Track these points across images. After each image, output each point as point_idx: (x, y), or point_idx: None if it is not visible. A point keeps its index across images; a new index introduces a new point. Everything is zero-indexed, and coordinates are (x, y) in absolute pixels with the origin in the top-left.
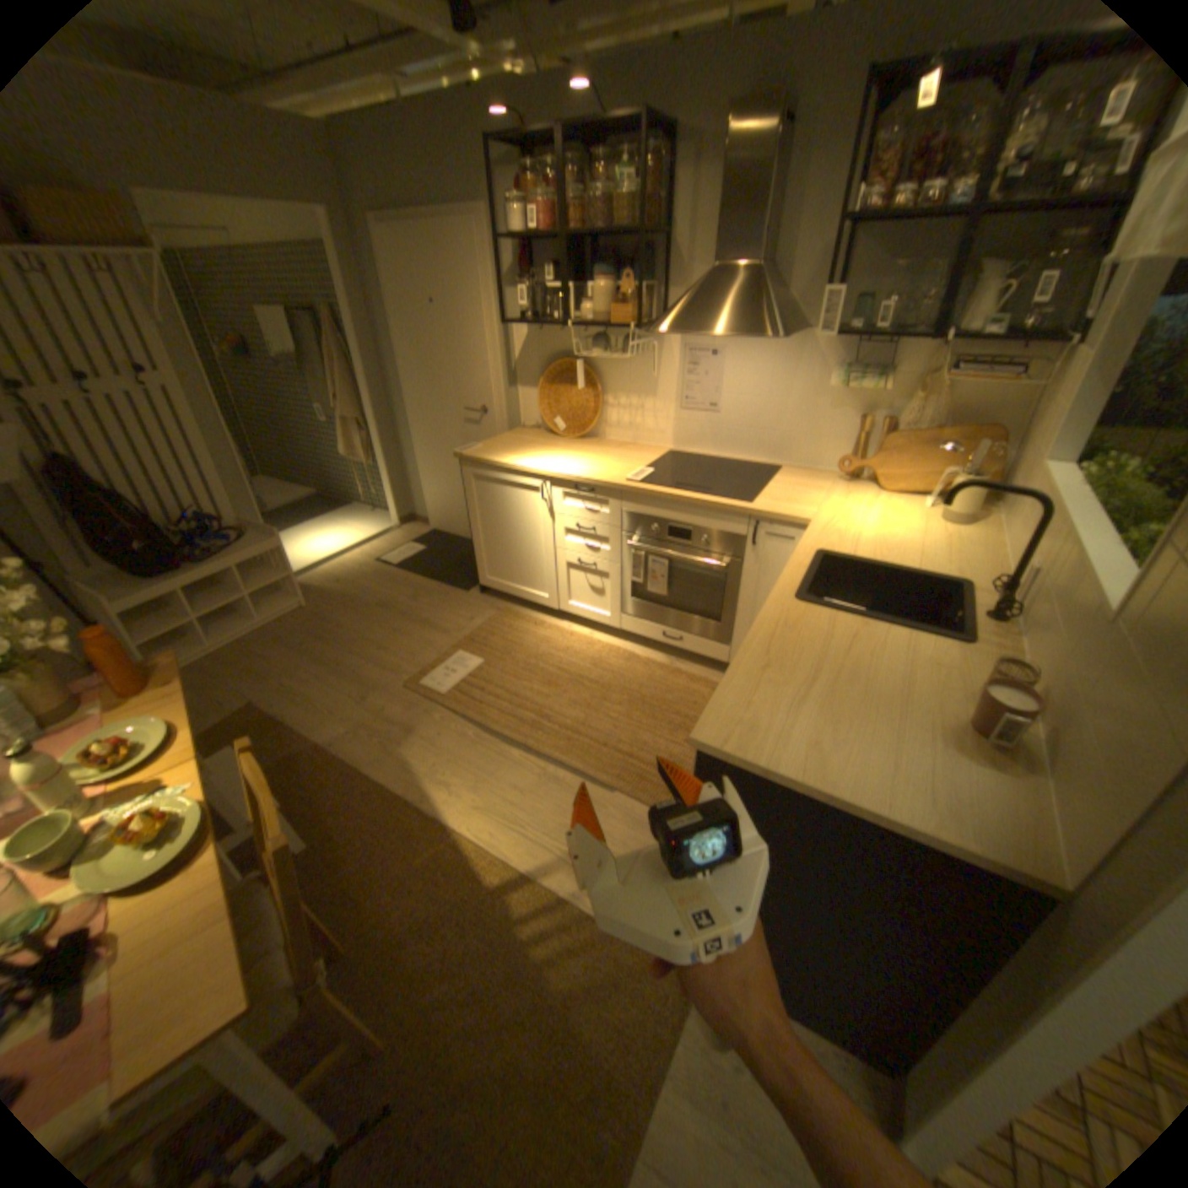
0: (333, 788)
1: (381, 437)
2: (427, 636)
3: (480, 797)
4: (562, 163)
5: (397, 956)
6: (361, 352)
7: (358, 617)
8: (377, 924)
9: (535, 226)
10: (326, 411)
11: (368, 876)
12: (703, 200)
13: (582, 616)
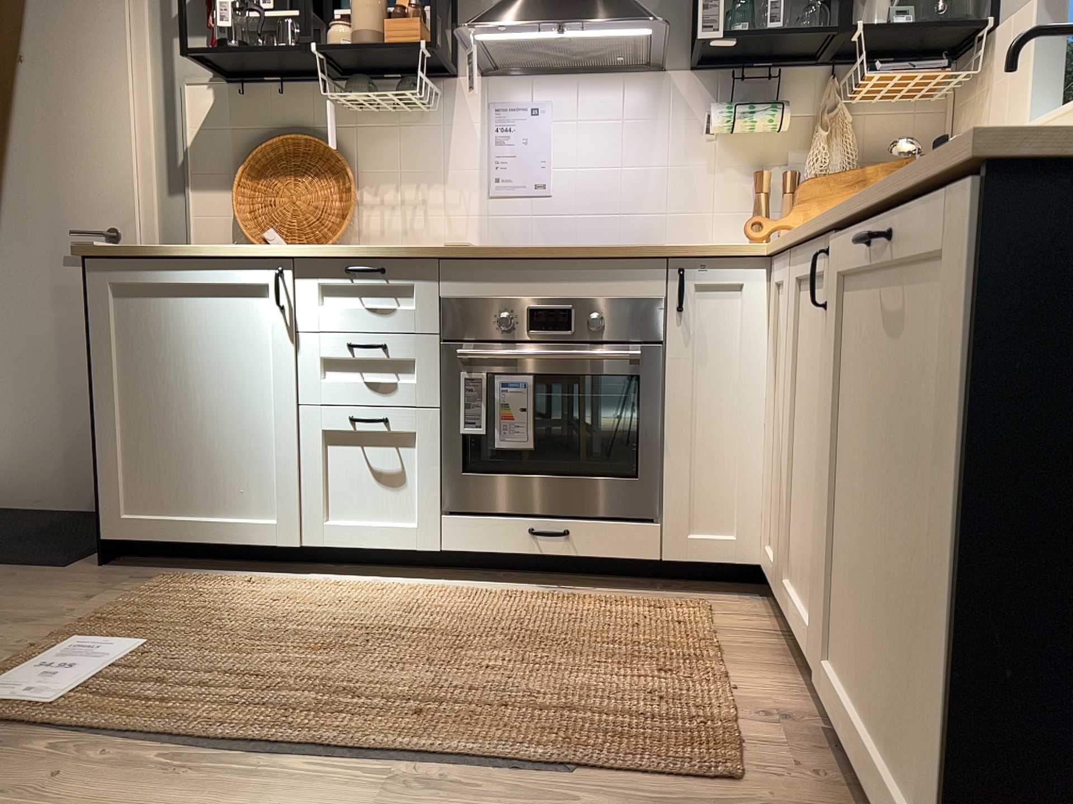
0: None
1: None
2: None
3: None
4: None
5: None
6: None
7: None
8: None
9: None
10: None
11: None
12: None
13: (357, 546)
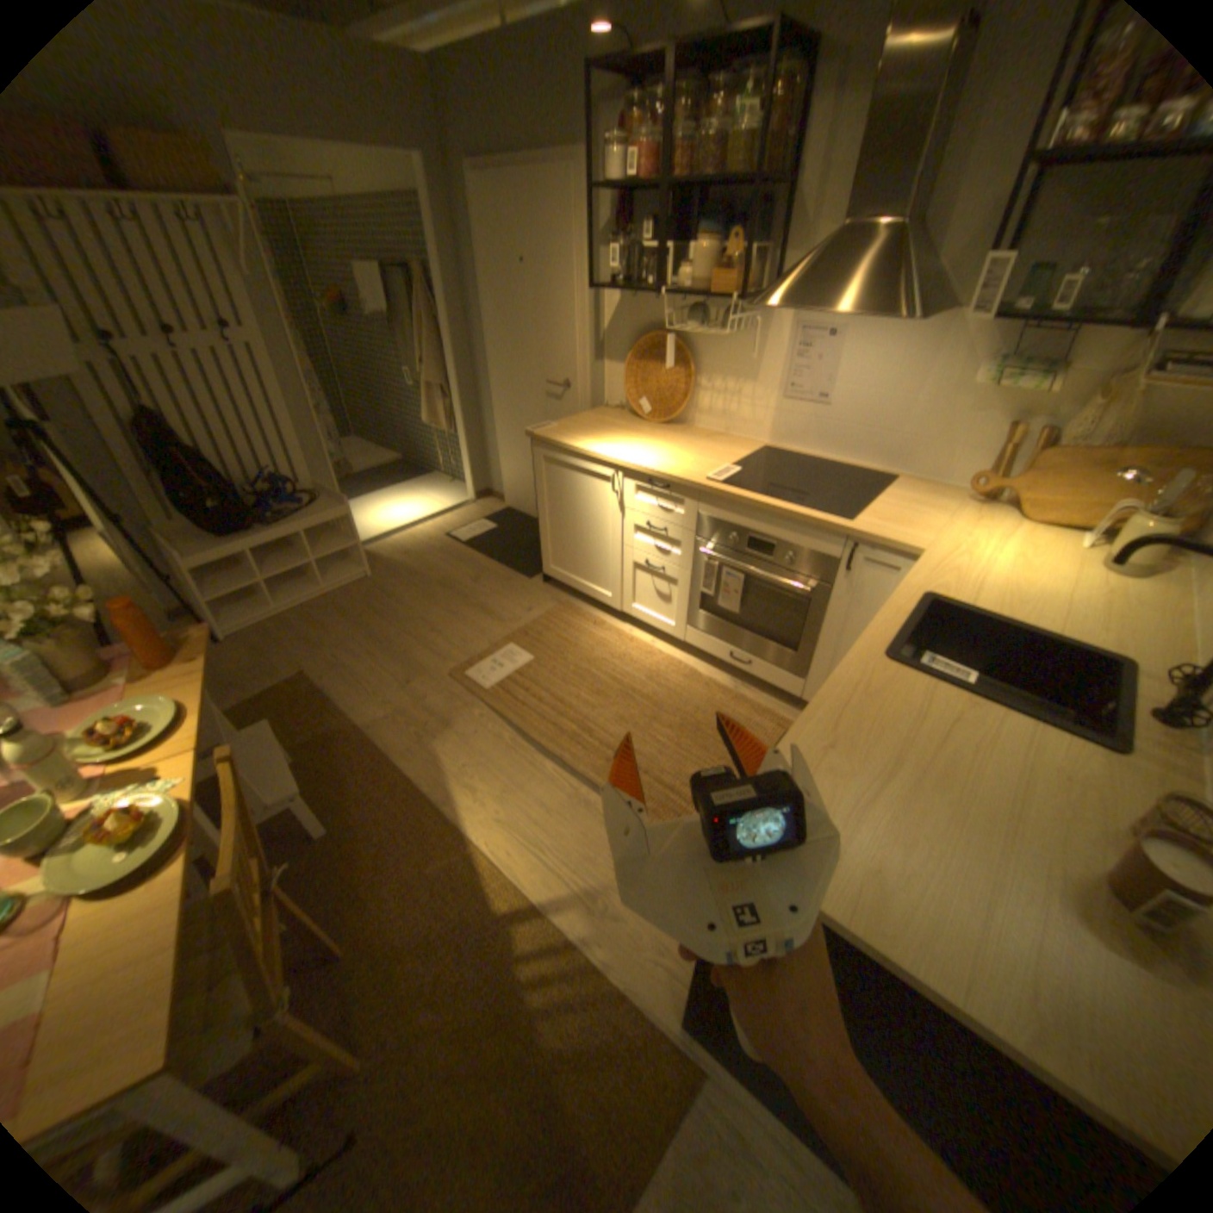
0: (363, 774)
1: (463, 406)
2: (481, 622)
3: (505, 809)
4: (675, 94)
5: (392, 970)
6: (449, 314)
7: (418, 593)
8: (379, 931)
9: (638, 173)
10: (413, 375)
11: (379, 876)
12: (842, 139)
13: (645, 621)
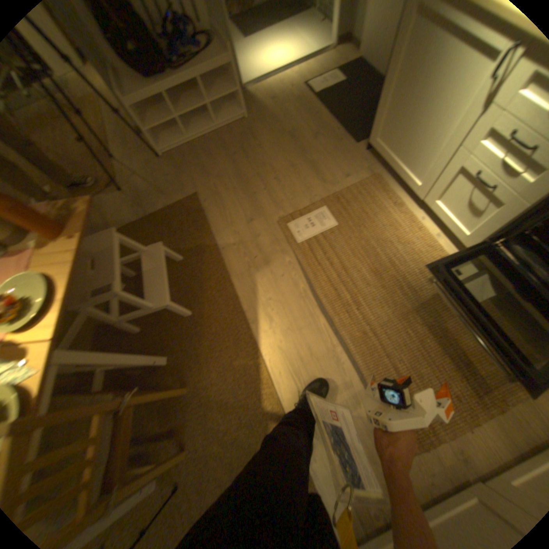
0: (214, 283)
1: None
2: (308, 180)
3: (285, 342)
4: None
5: (206, 414)
6: None
7: (272, 141)
8: (204, 389)
9: None
10: None
11: (210, 356)
12: None
13: (441, 218)
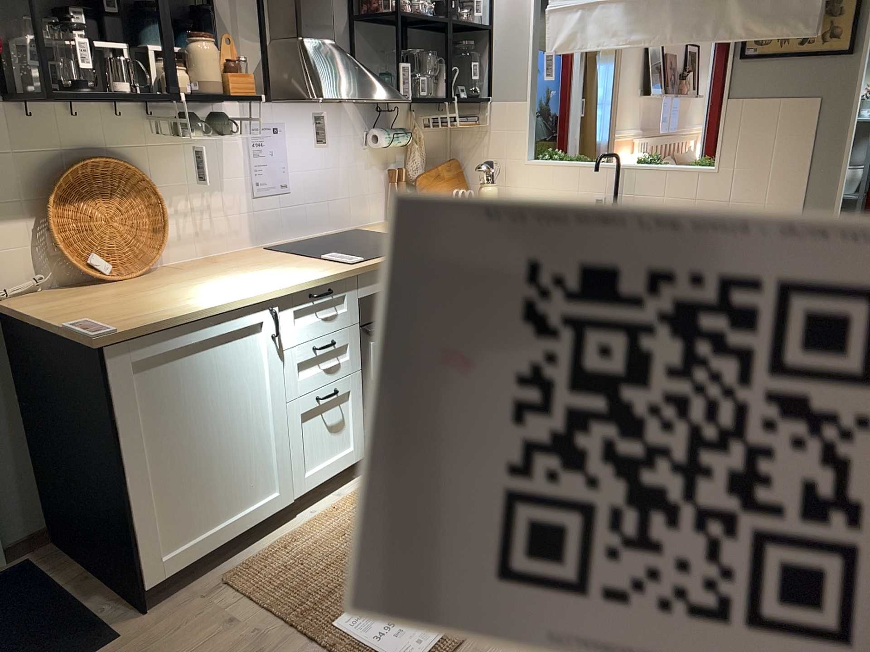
0: None
1: None
2: None
3: None
4: None
5: None
6: None
7: None
8: None
9: None
10: None
11: None
12: None
13: (325, 479)
